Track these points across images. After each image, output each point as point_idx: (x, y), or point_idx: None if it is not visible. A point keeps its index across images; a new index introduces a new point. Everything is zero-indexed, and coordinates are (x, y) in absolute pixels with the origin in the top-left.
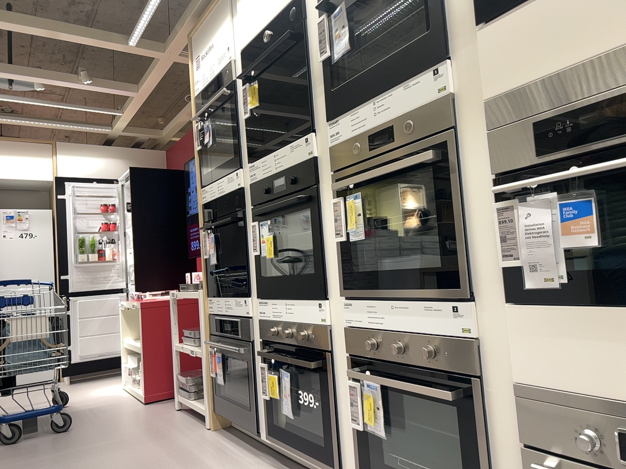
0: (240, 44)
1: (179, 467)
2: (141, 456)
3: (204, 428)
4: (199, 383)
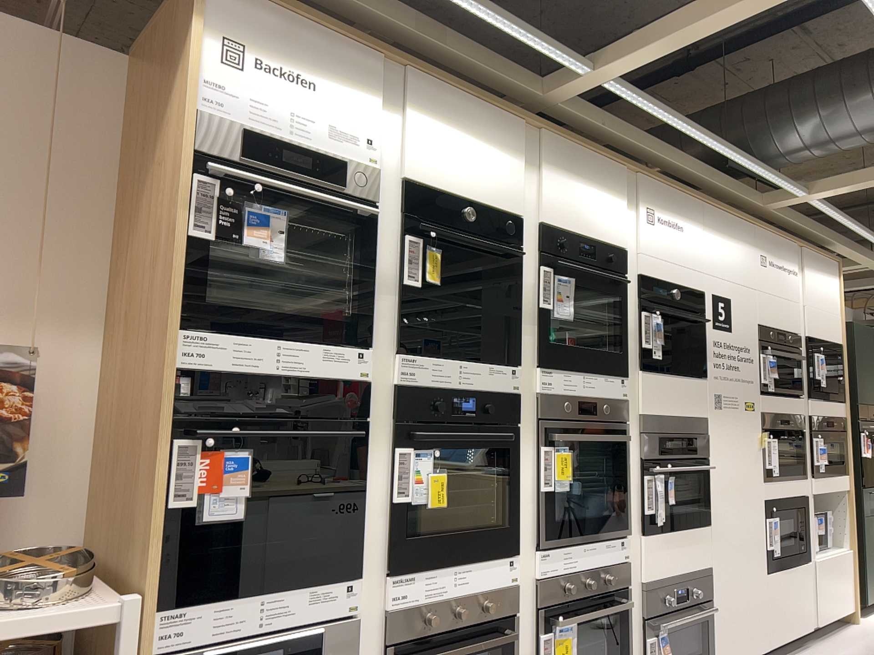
0: (400, 167)
1: None
2: None
3: None
4: None
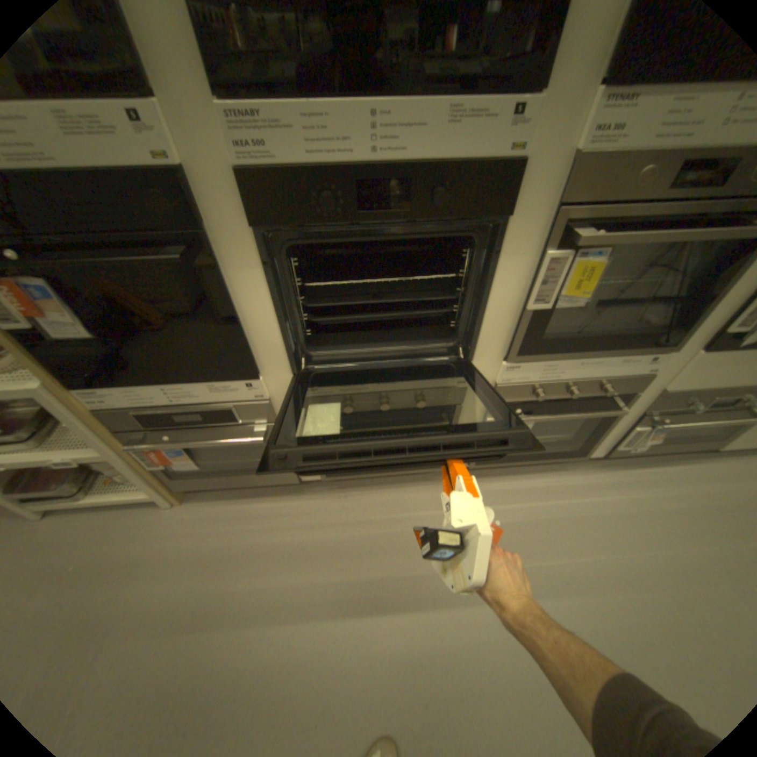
0: None
1: (247, 575)
2: (163, 614)
3: (160, 510)
4: (90, 479)
